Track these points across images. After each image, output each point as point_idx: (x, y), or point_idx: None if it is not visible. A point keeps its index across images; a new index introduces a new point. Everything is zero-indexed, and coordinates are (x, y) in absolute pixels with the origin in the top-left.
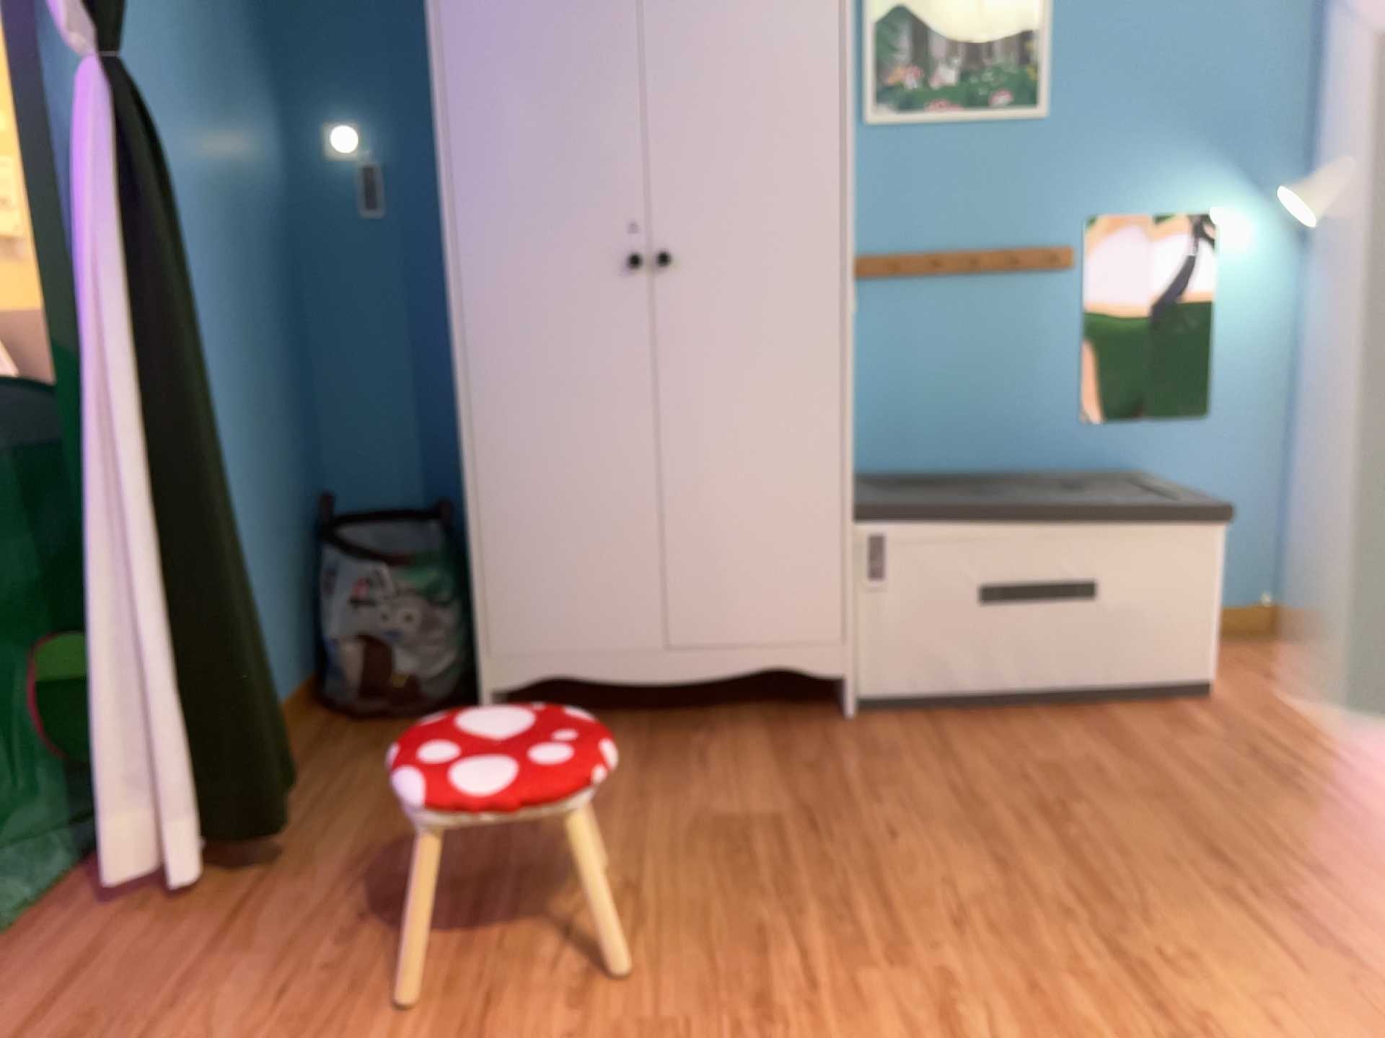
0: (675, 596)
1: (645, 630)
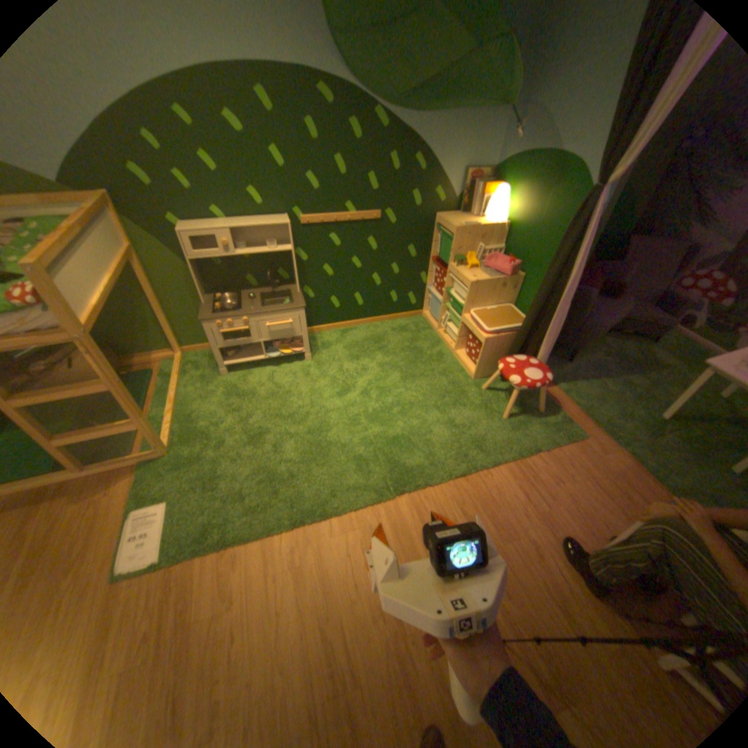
0: None
1: None
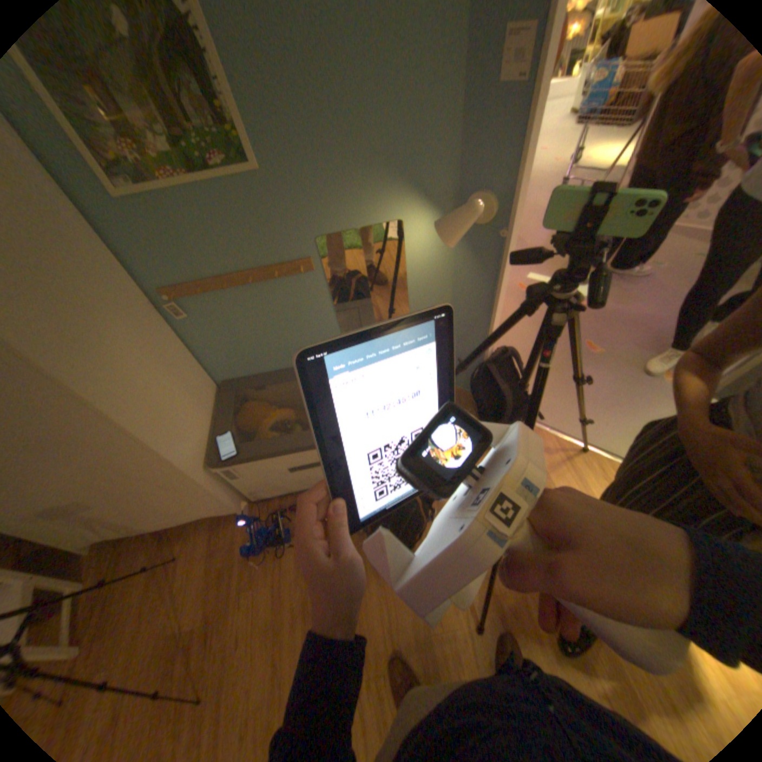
0: (139, 509)
1: (131, 525)
